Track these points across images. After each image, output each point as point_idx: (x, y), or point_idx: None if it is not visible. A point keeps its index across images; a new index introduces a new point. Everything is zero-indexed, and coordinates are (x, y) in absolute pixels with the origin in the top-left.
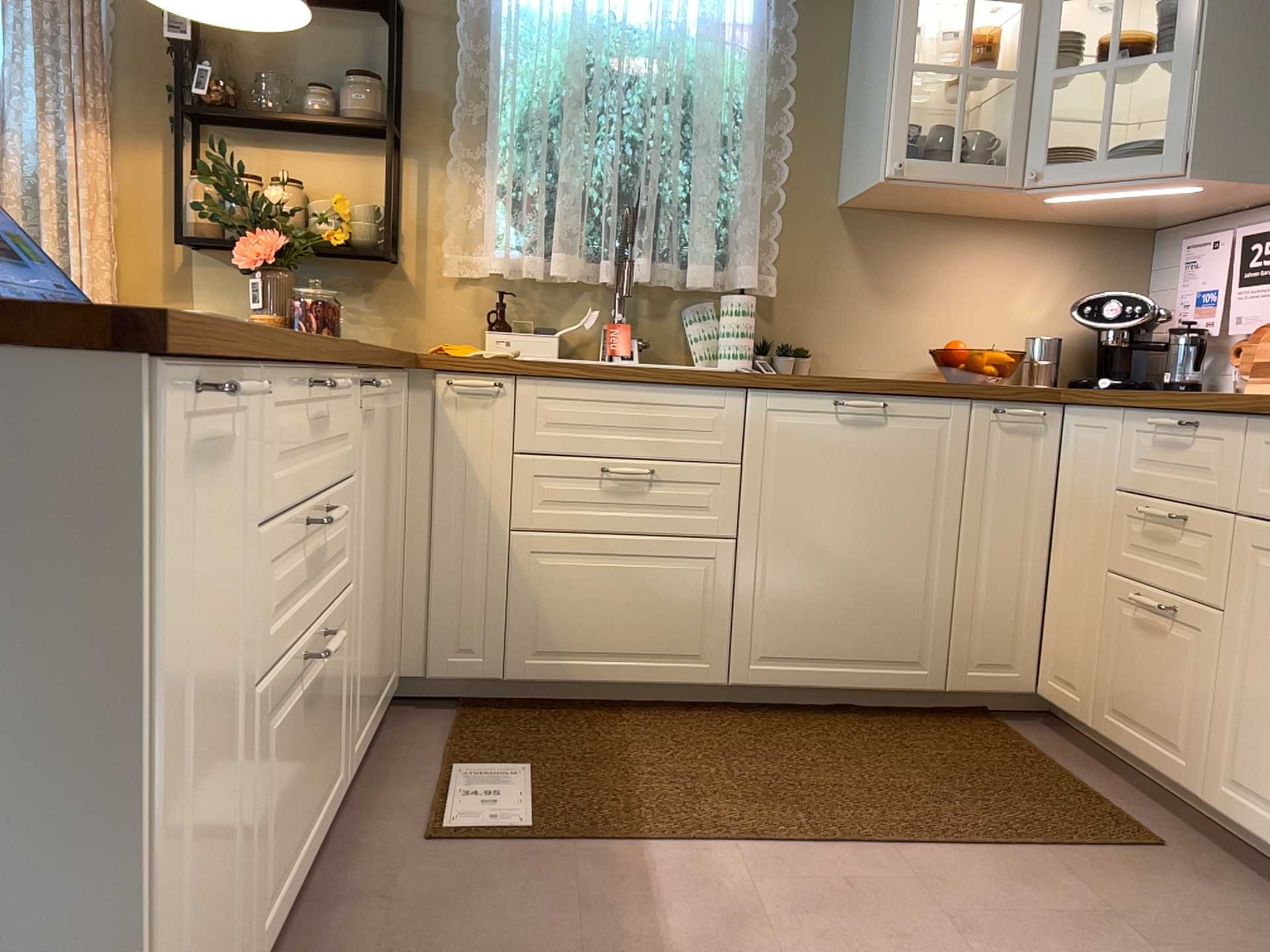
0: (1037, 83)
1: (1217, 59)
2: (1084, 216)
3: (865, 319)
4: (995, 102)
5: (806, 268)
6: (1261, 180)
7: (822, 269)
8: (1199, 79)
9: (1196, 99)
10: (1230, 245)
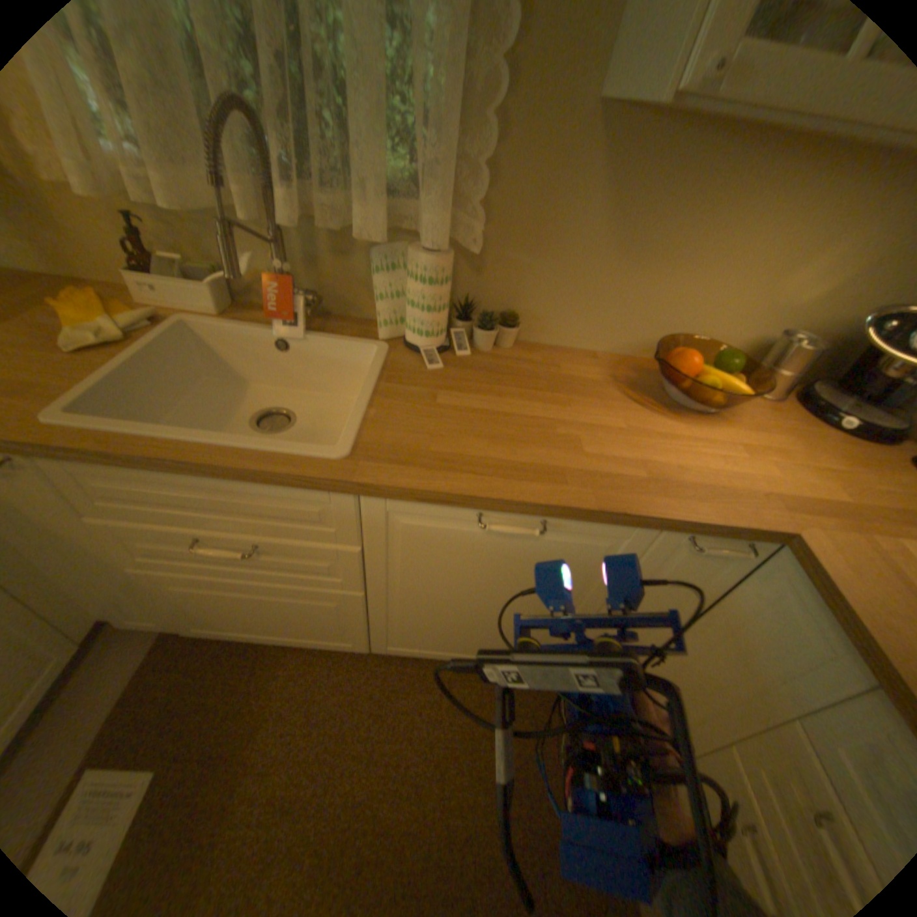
0: None
1: None
2: None
3: (595, 284)
4: None
5: (533, 207)
6: None
7: (554, 211)
8: None
9: None
10: None
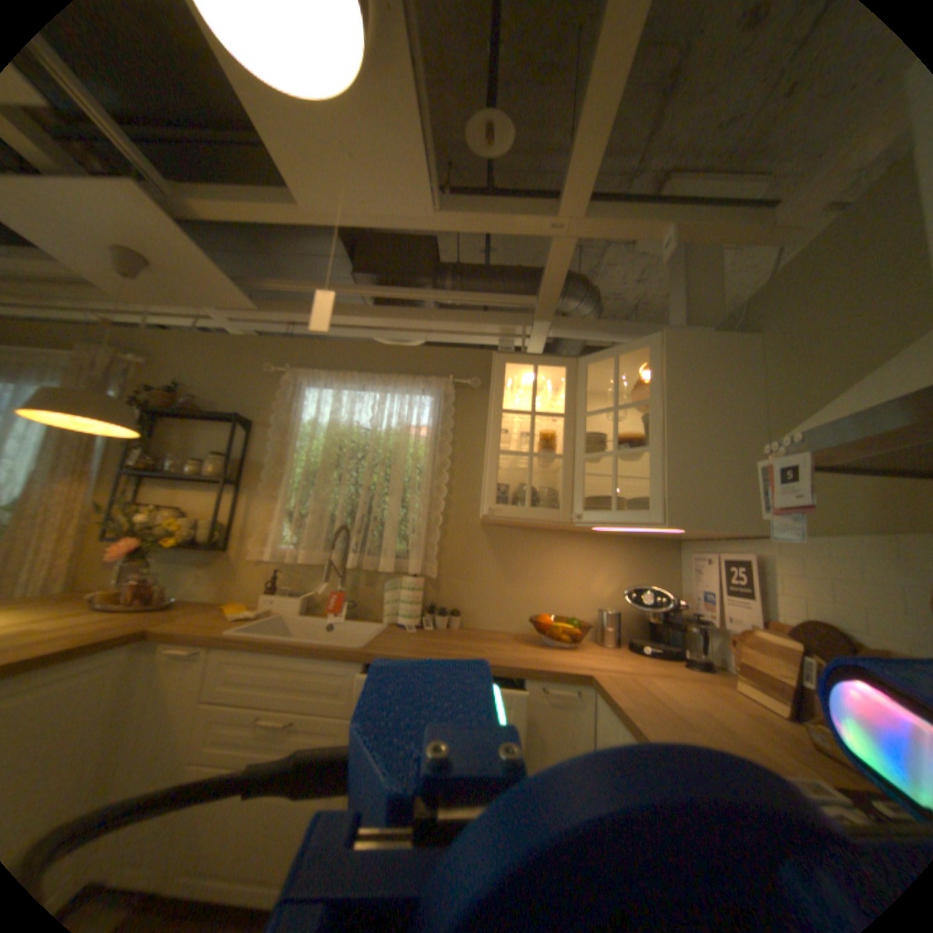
0: (576, 462)
1: (678, 452)
2: (632, 534)
3: (497, 593)
4: (563, 470)
5: (460, 561)
6: (722, 531)
7: (470, 562)
8: (667, 465)
9: (667, 477)
10: (718, 566)
